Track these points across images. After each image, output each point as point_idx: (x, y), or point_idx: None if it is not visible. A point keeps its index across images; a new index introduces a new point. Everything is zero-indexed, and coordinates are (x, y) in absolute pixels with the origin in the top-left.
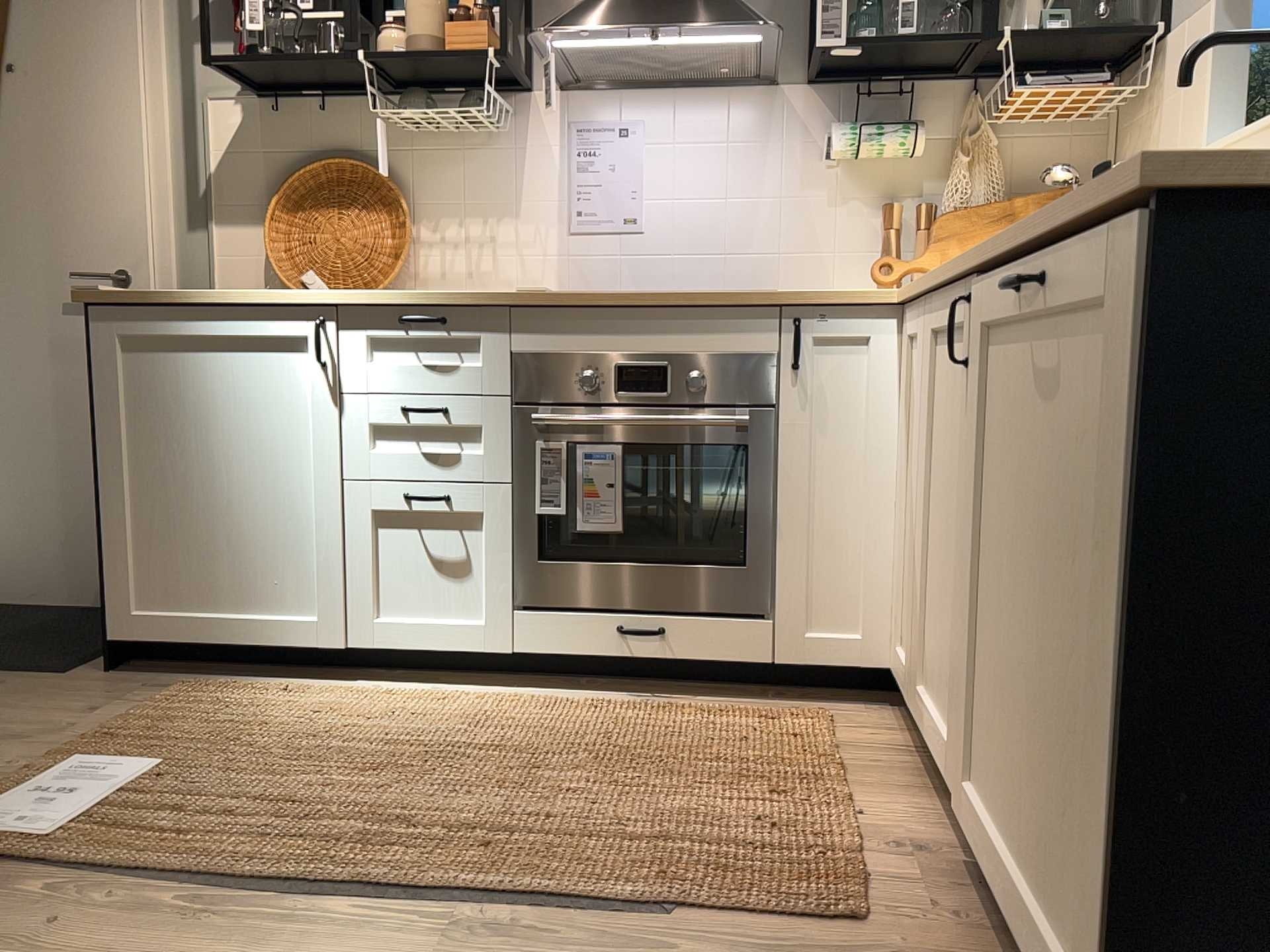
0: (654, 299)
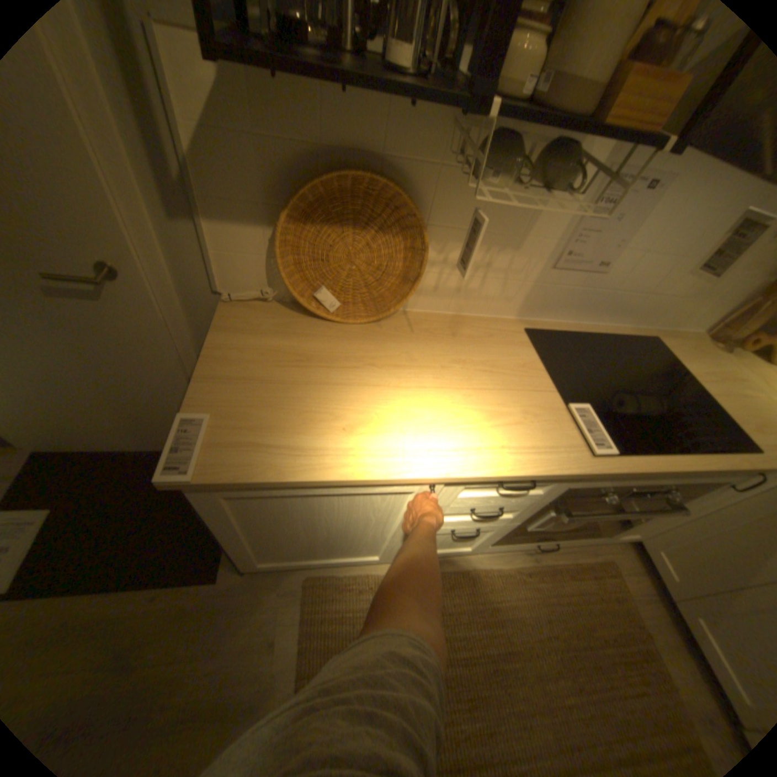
0: (694, 472)
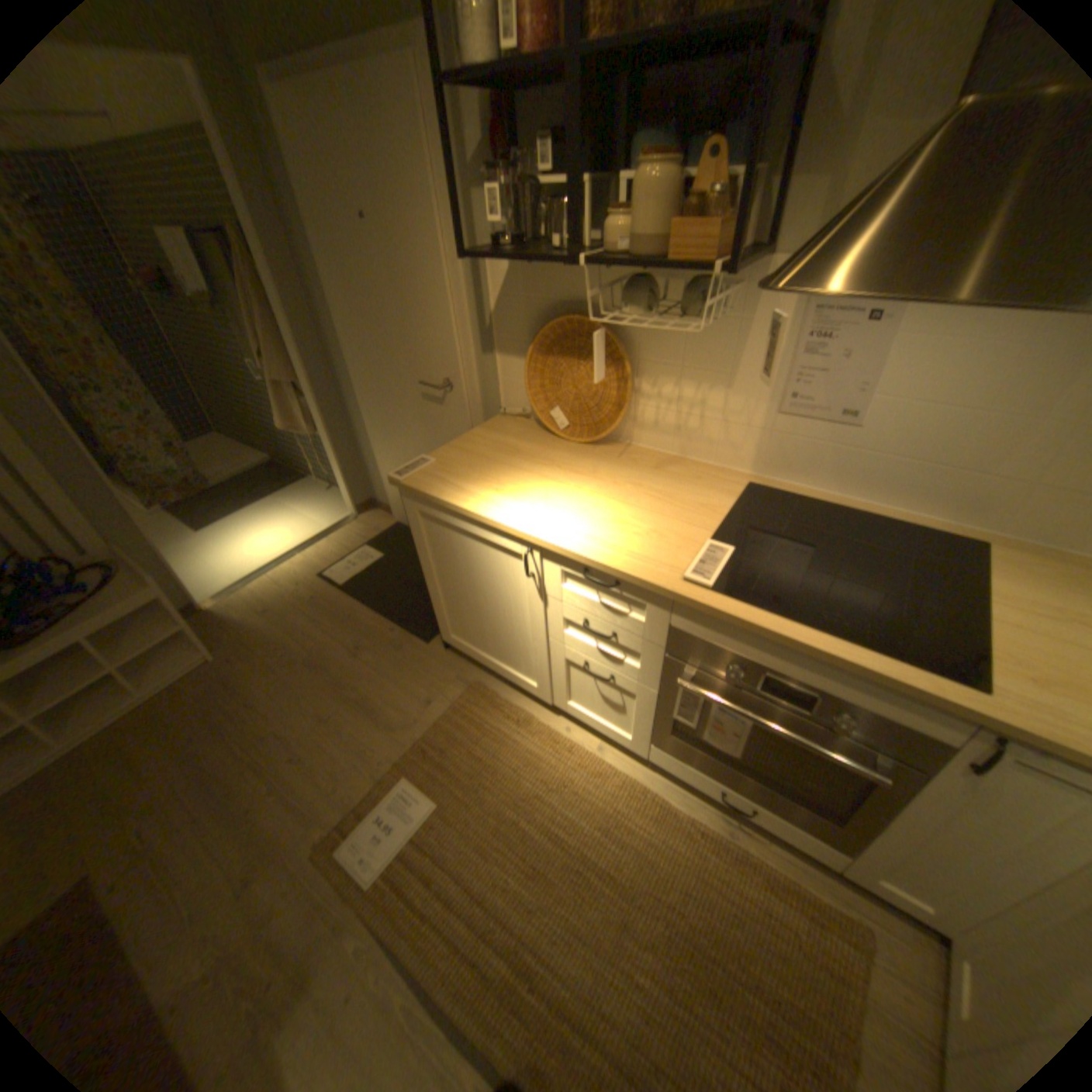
0: (819, 654)
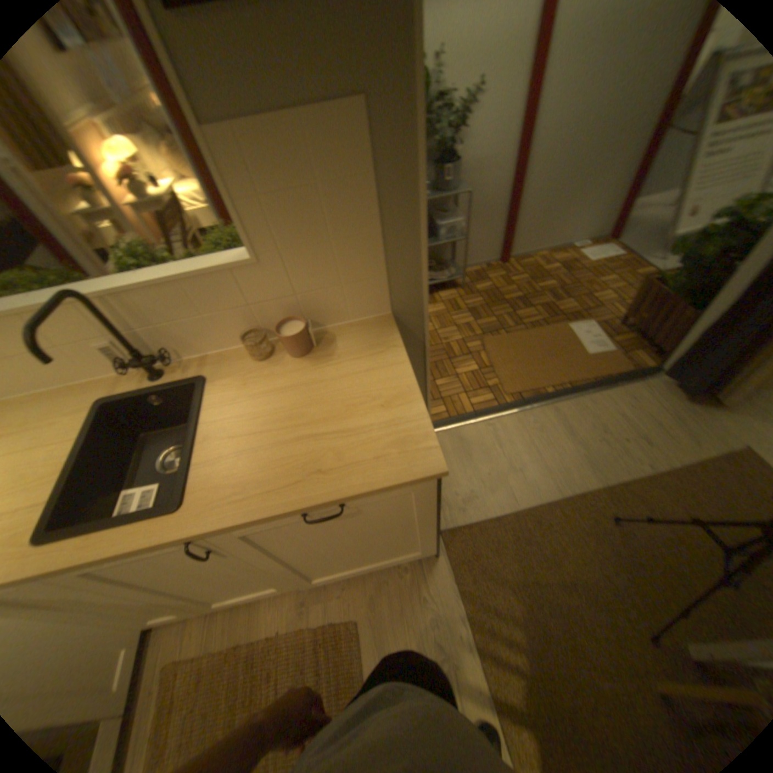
0: None
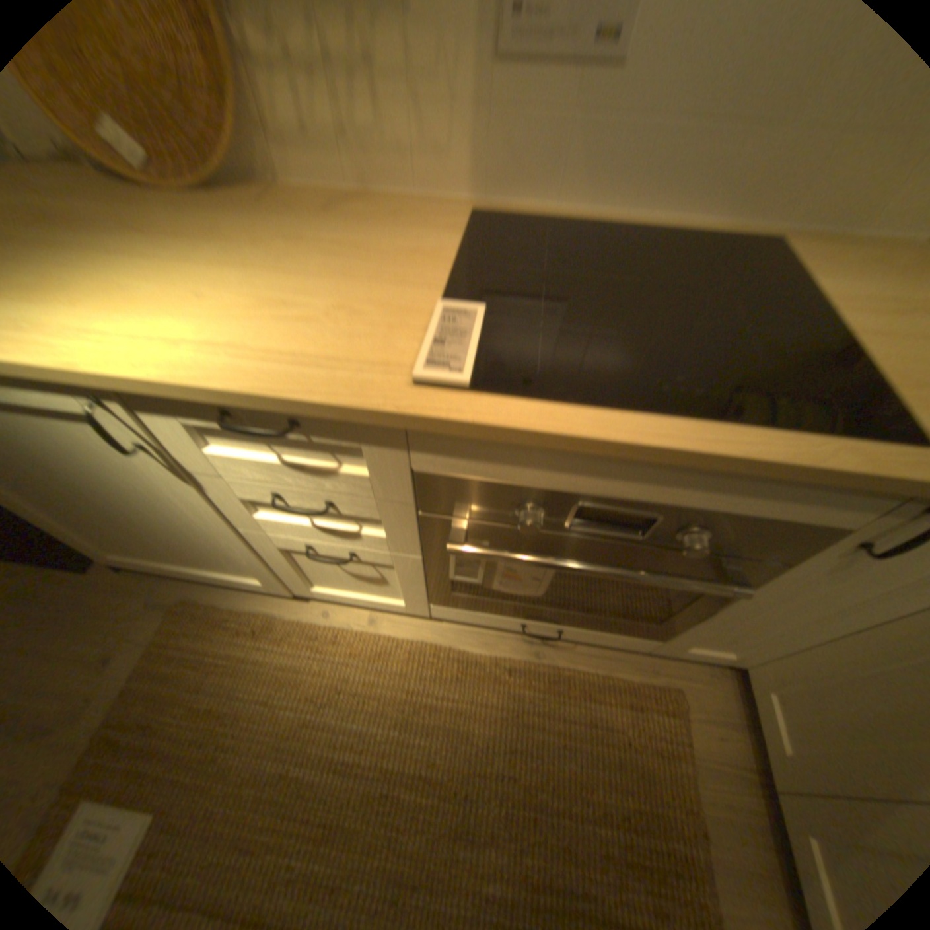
0: (683, 453)
